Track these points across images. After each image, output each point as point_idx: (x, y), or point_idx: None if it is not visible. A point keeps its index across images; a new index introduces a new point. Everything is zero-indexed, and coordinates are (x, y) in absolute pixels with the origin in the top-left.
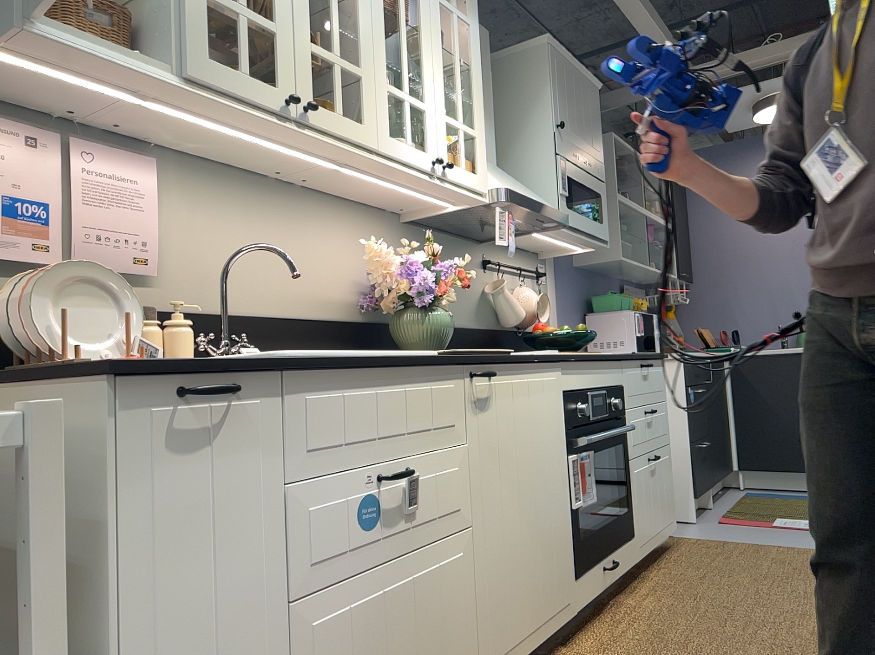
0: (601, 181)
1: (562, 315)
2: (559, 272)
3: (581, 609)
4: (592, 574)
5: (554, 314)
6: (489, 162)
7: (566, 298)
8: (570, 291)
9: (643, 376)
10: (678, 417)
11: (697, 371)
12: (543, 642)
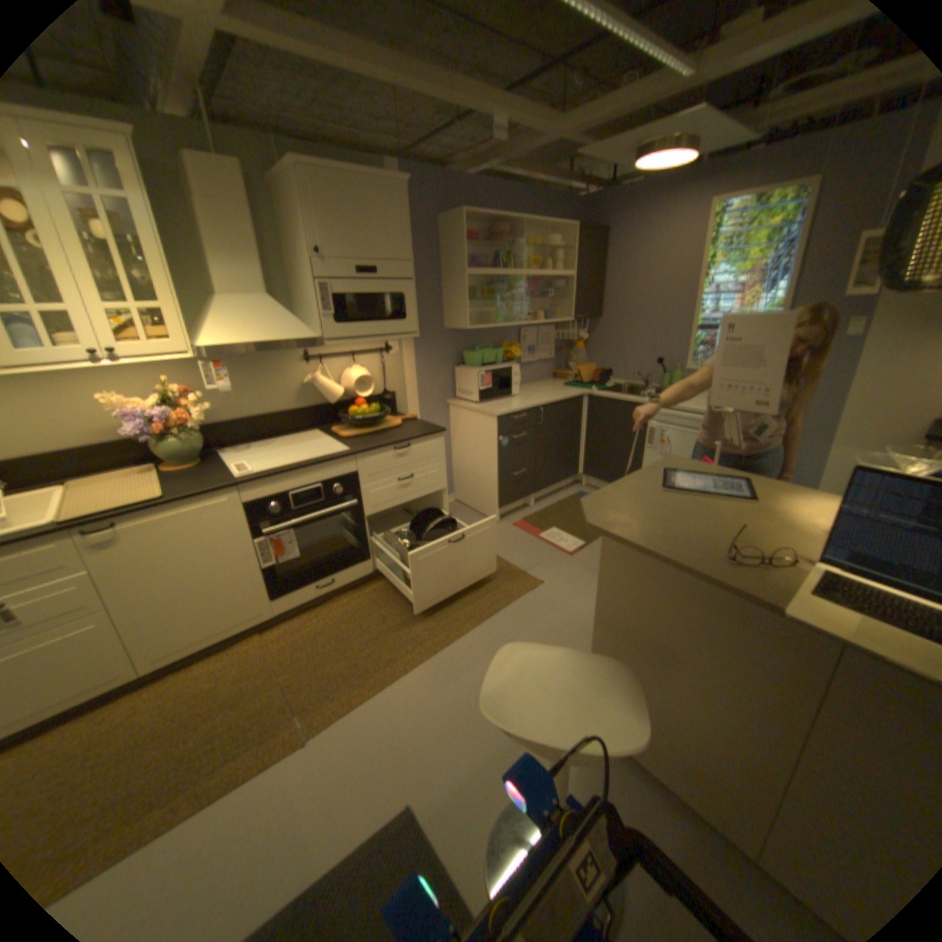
0: (406, 281)
1: (420, 375)
2: (417, 341)
3: (280, 615)
4: (297, 595)
5: (408, 377)
6: (248, 297)
7: (427, 361)
8: (434, 353)
9: (396, 457)
10: (492, 458)
11: (518, 423)
12: (223, 641)
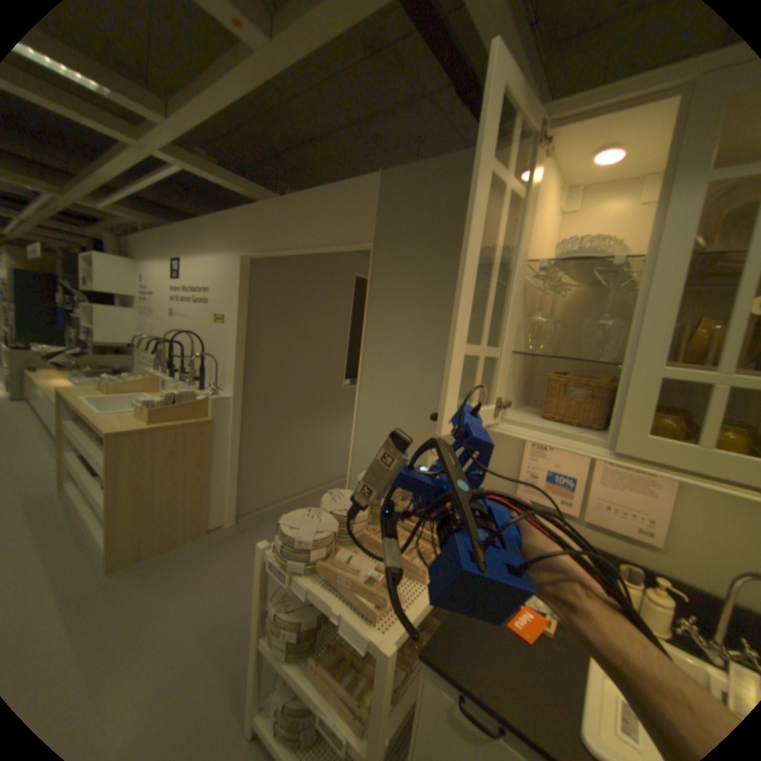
0: None
1: None
2: None
3: None
4: None
5: None
6: None
7: None
8: None
9: None
10: None
11: None
12: None
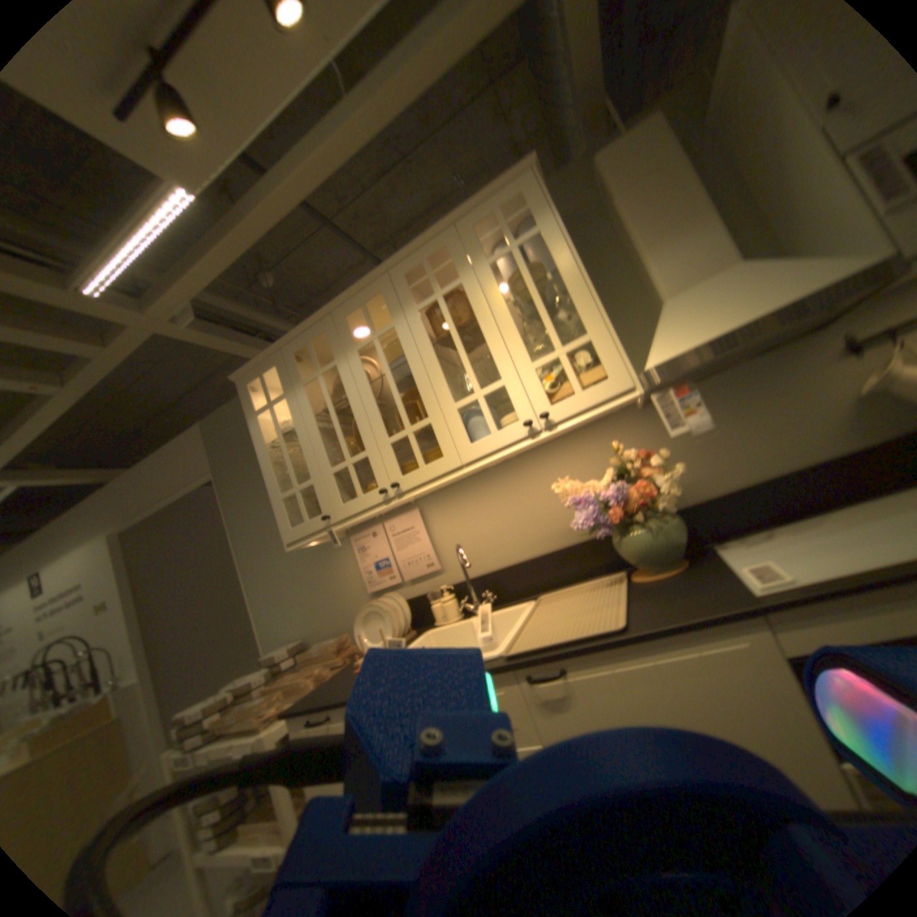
0: None
1: None
2: None
3: None
4: None
5: None
6: (710, 275)
7: None
8: None
9: None
10: None
11: None
12: None
